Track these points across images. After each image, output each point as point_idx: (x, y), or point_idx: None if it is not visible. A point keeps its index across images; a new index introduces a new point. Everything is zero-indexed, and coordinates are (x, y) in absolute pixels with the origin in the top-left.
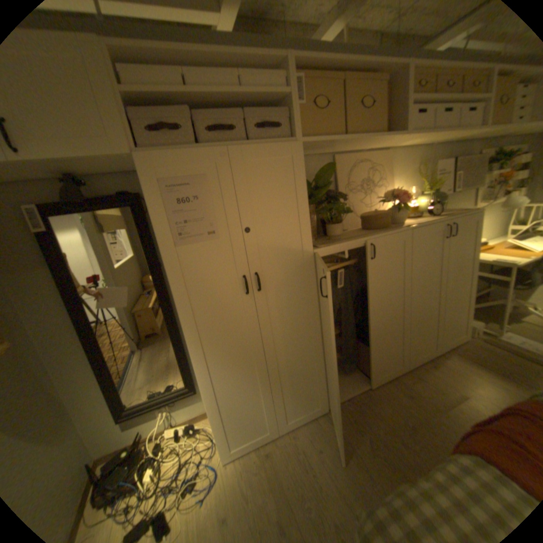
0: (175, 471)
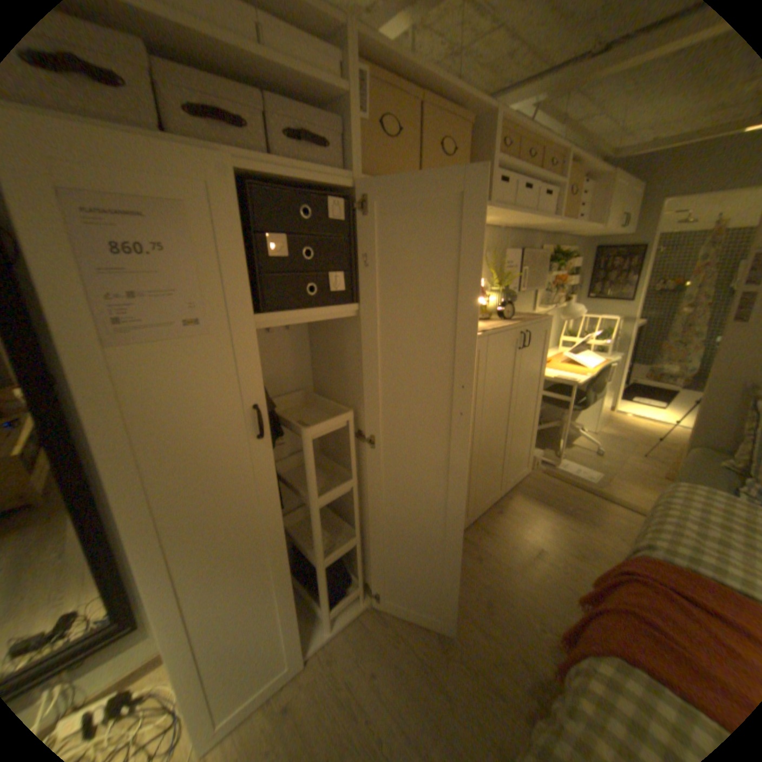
0: None
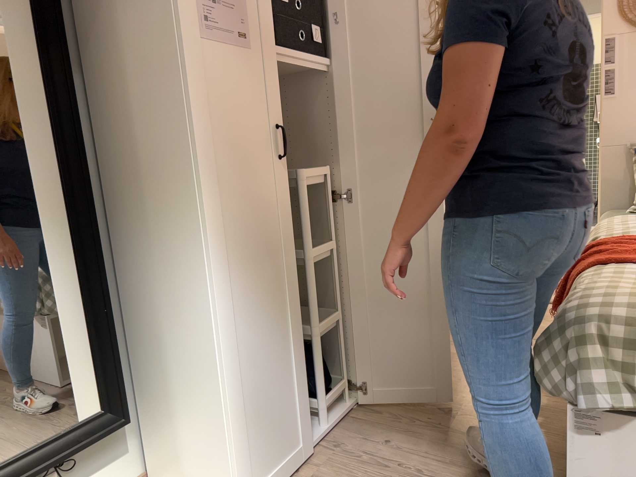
0: None
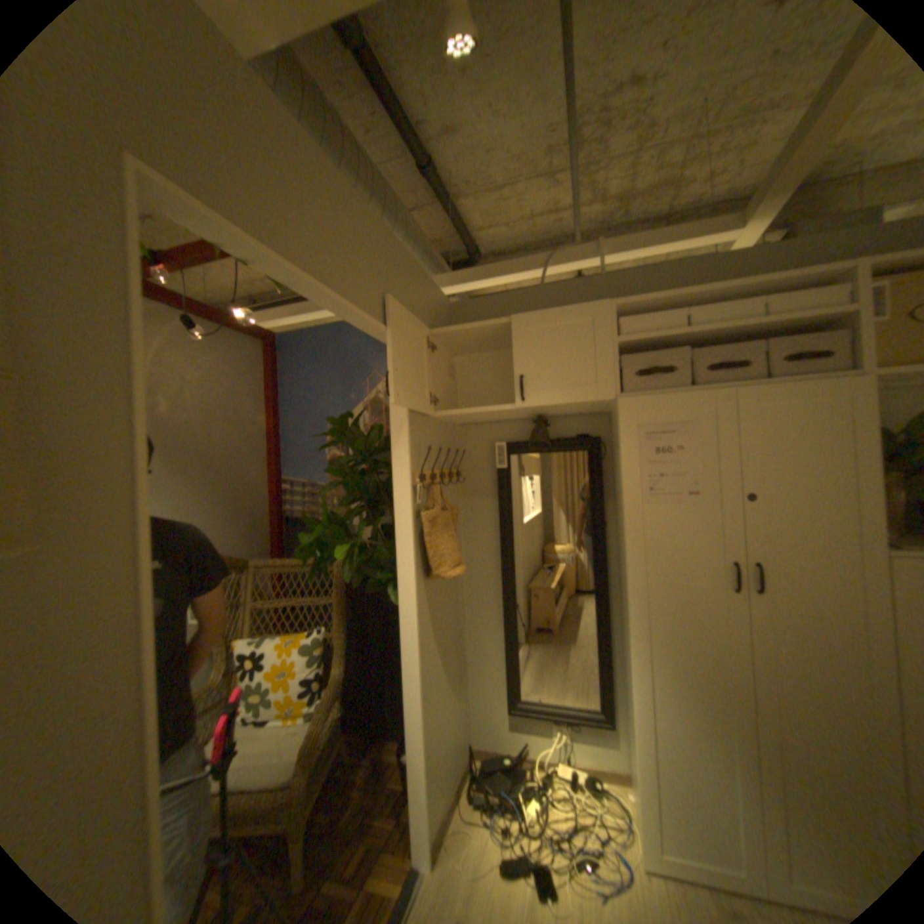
0: (569, 830)
